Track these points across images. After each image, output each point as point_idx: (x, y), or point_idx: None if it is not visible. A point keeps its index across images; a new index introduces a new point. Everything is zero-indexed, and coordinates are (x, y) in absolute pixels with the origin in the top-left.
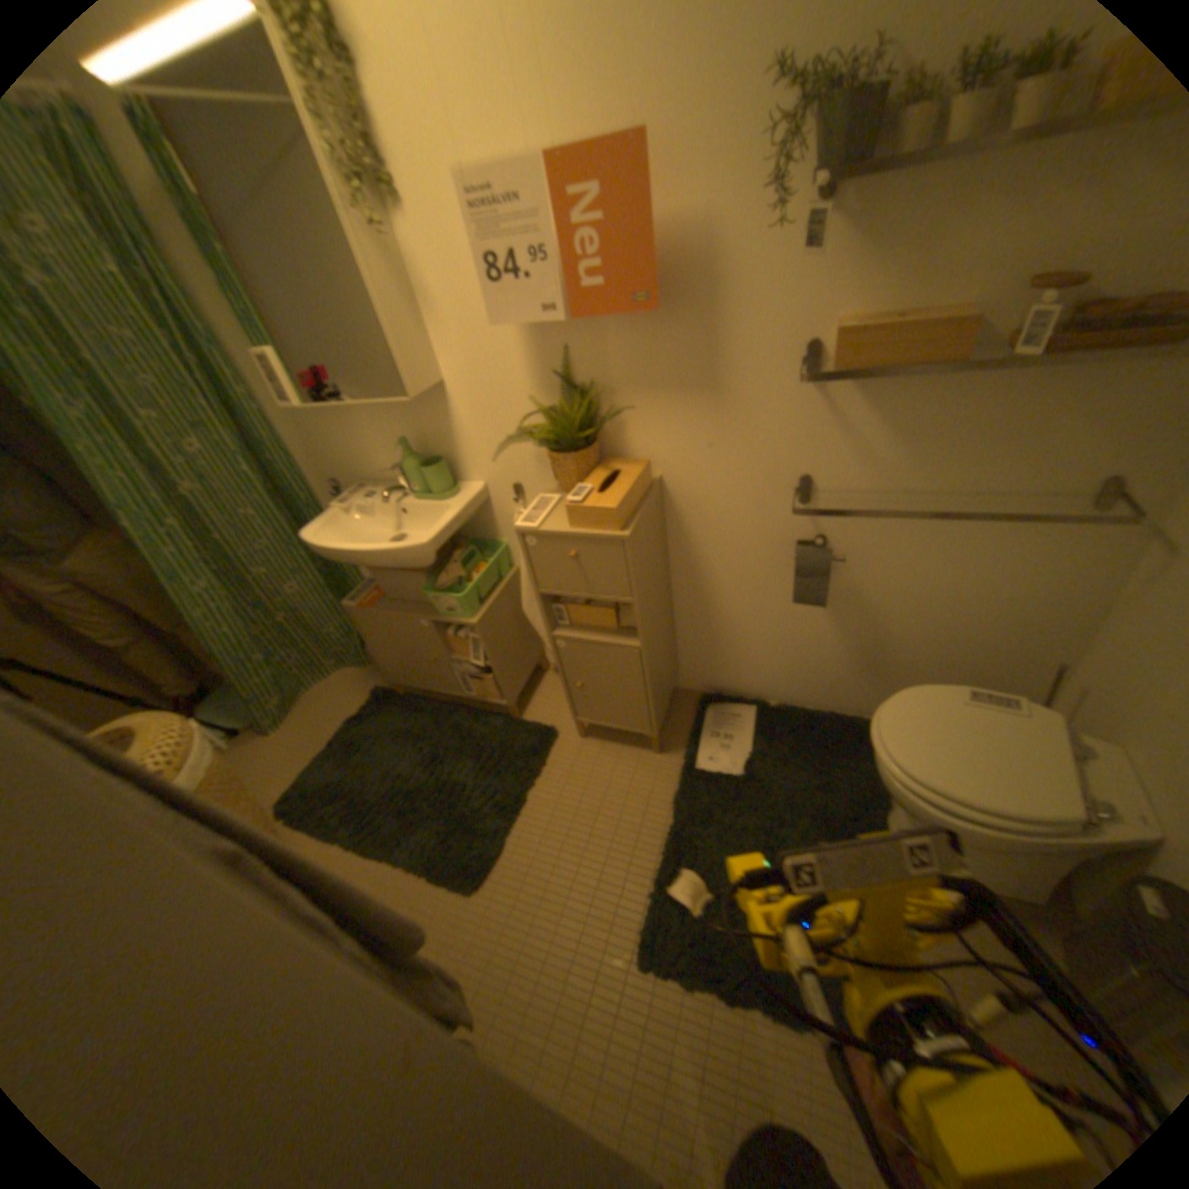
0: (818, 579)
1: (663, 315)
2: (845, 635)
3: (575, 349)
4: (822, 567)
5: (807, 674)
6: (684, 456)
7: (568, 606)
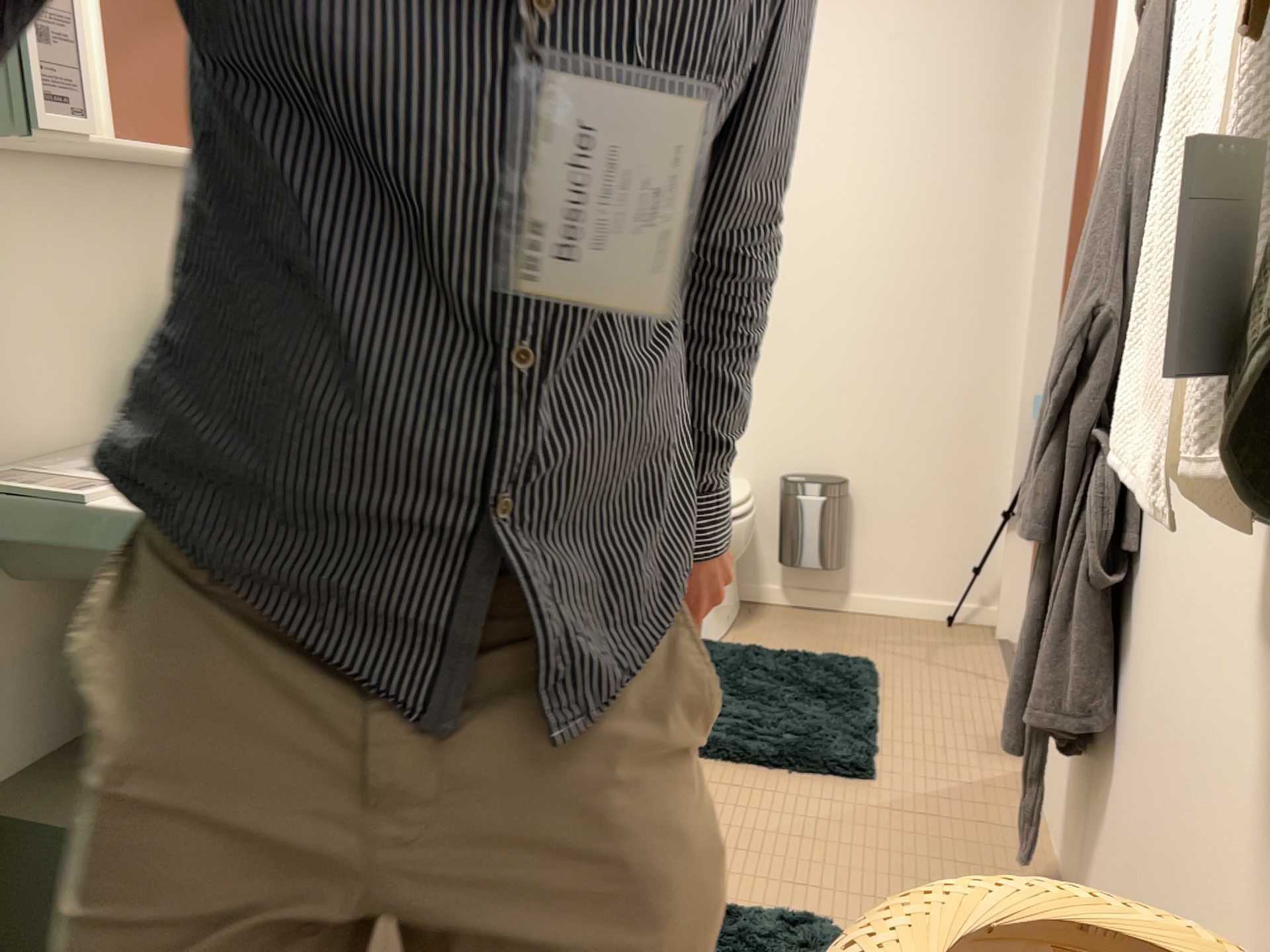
0: None
1: None
2: None
3: None
4: None
5: None
6: None
7: None
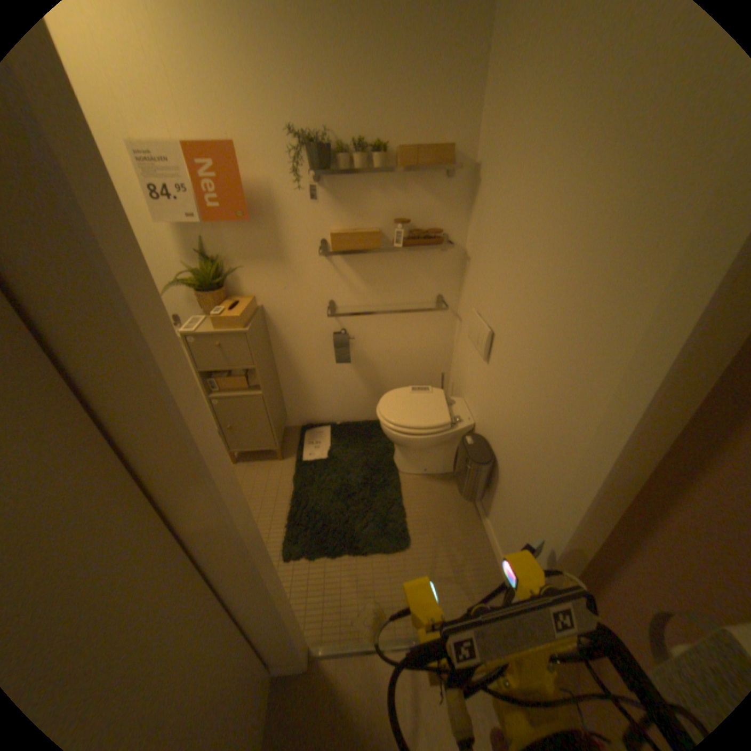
0: (345, 348)
1: (253, 225)
2: (364, 378)
3: (207, 239)
4: (345, 342)
5: (351, 403)
6: (273, 295)
7: (218, 379)
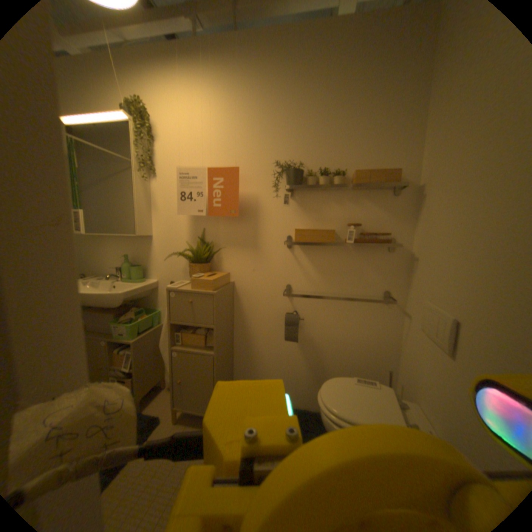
0: (294, 325)
1: (241, 221)
2: (309, 361)
3: (208, 229)
4: (296, 320)
5: (294, 385)
6: (244, 273)
7: (183, 333)
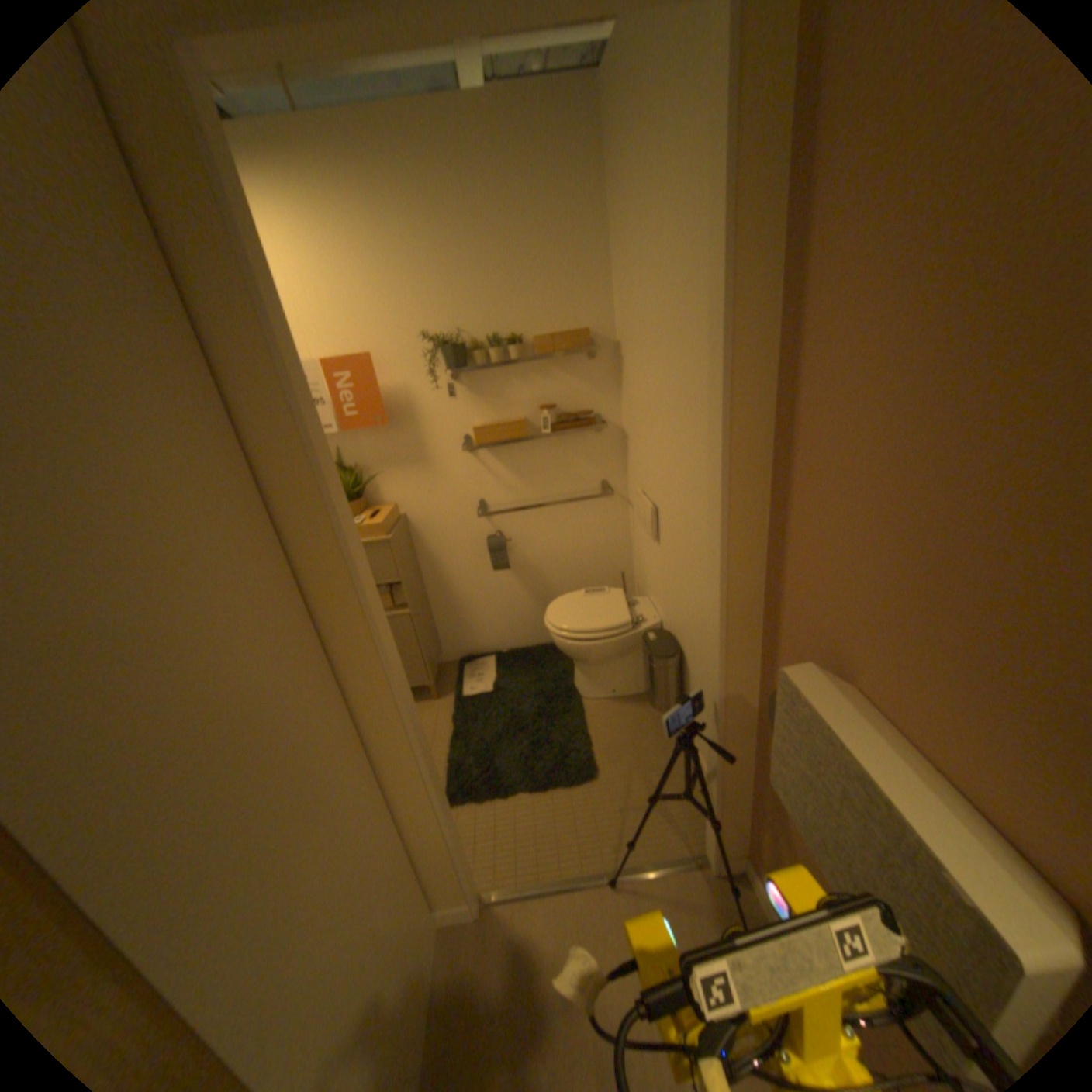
0: (501, 553)
1: (392, 430)
2: (529, 590)
3: (345, 449)
4: (501, 545)
5: (518, 623)
6: (417, 501)
7: None
